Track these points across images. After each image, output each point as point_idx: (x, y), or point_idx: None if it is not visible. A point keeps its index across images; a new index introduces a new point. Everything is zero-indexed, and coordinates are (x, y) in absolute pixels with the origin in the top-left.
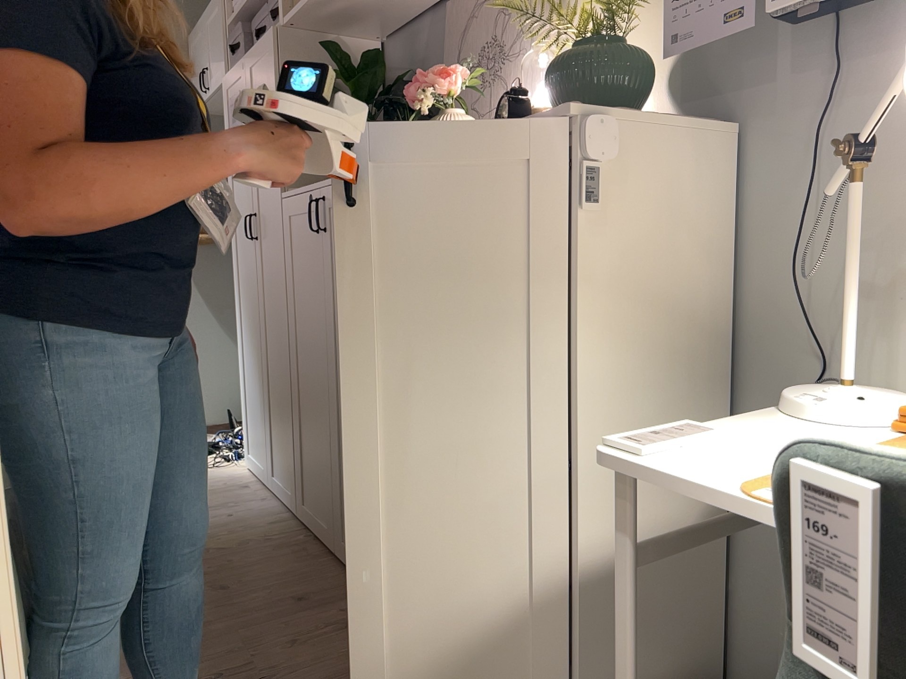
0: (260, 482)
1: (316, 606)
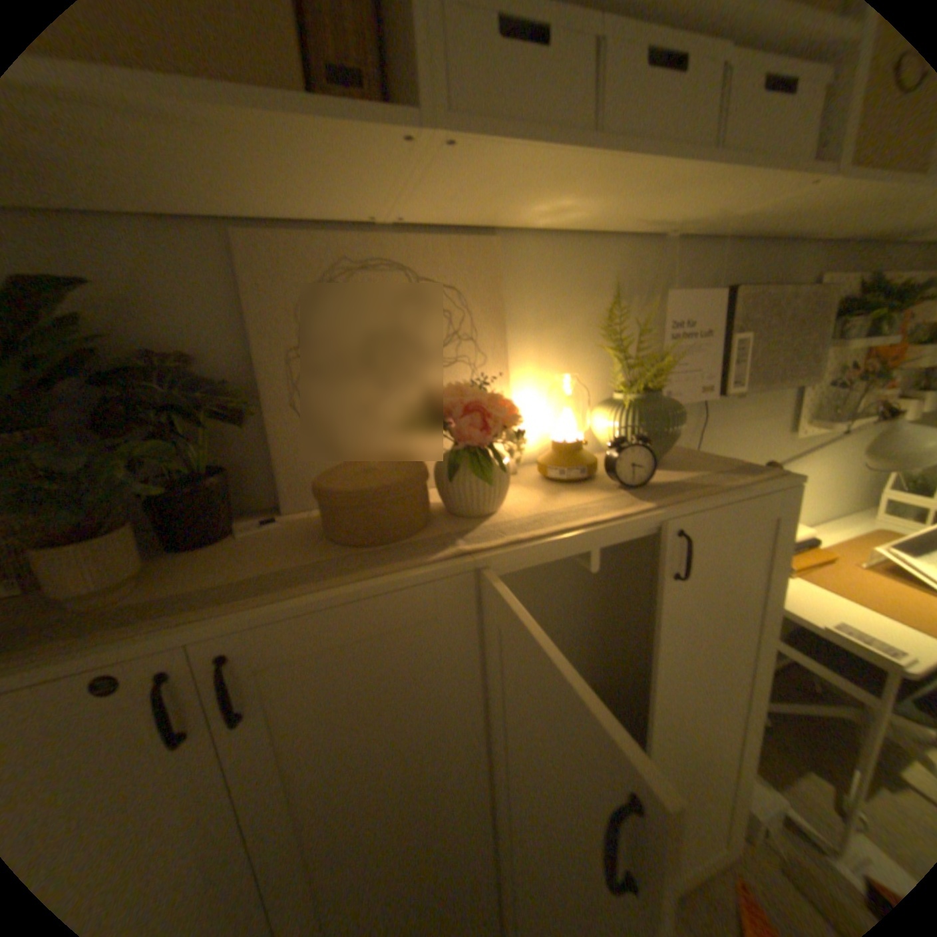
0: None
1: None
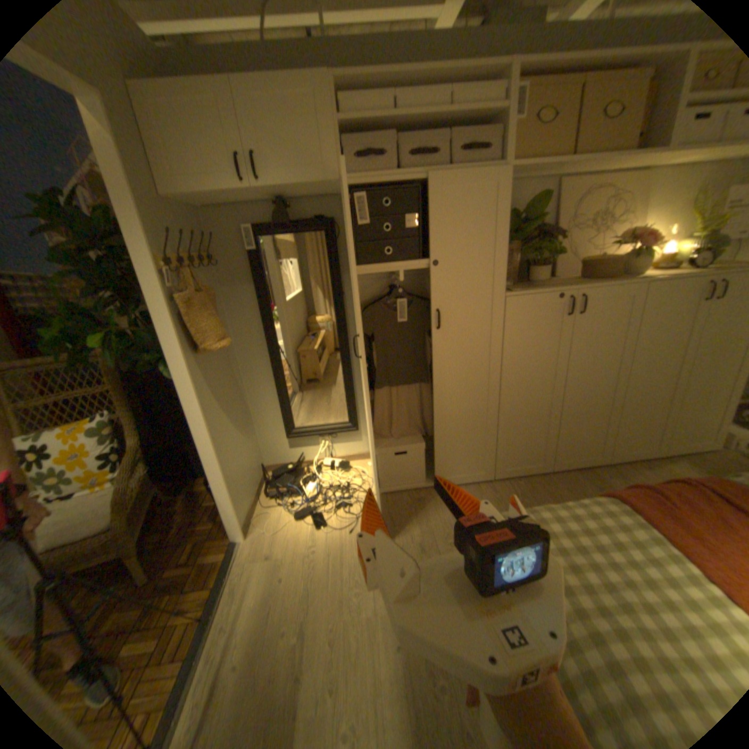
0: (412, 492)
1: (603, 485)
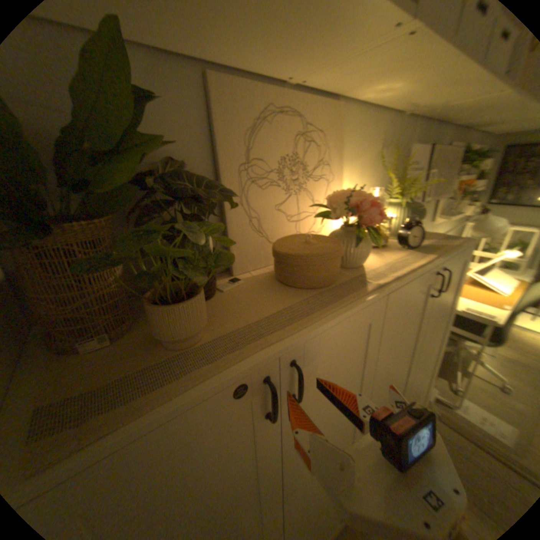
0: None
1: None
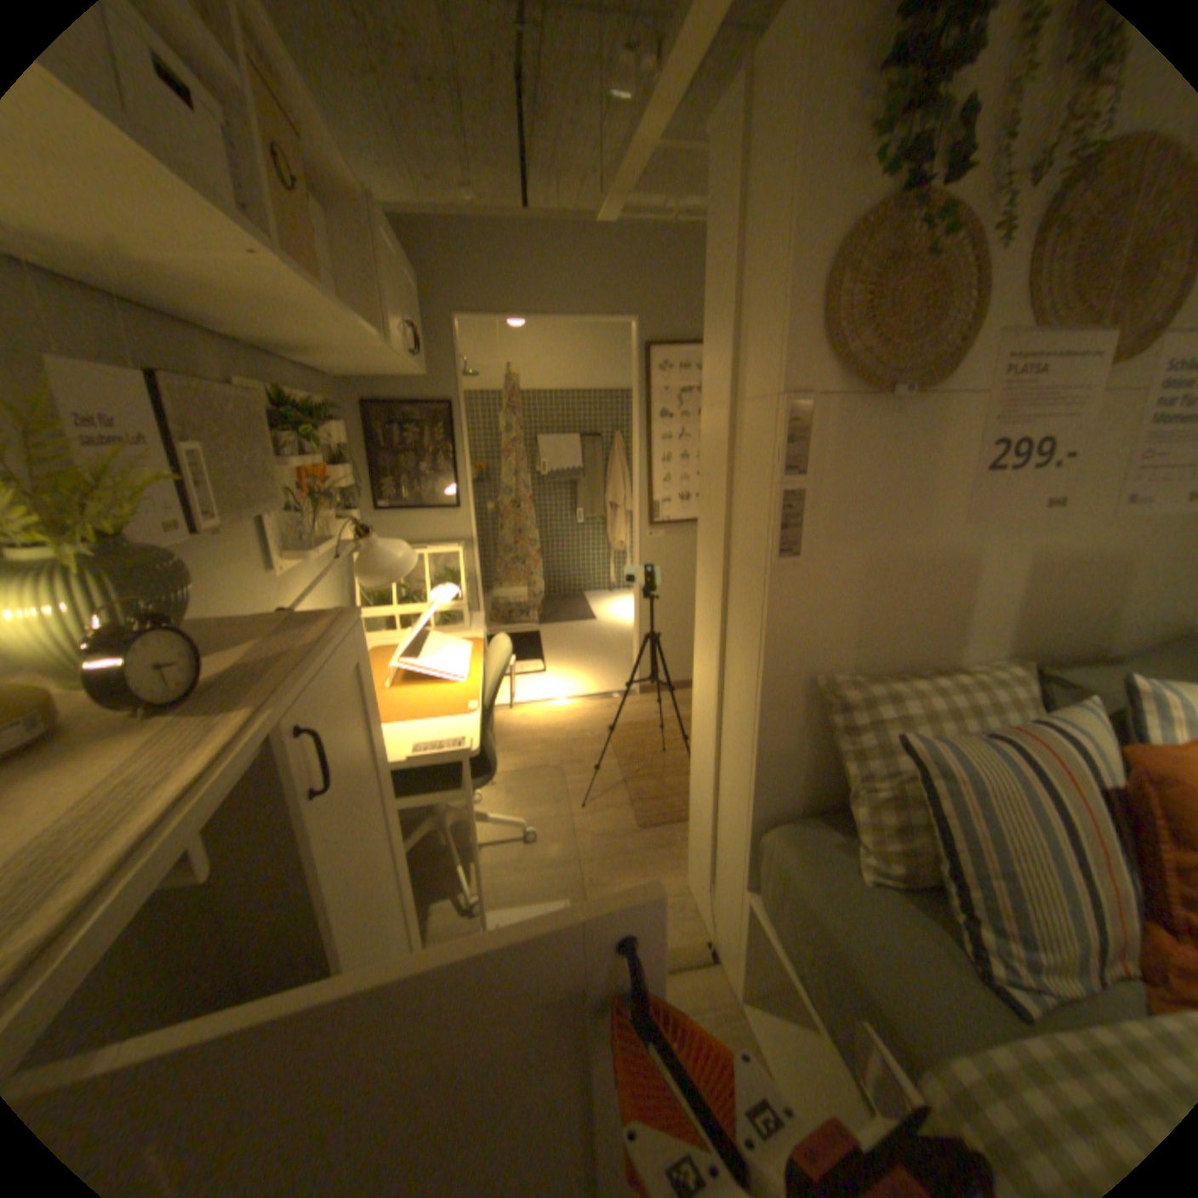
0: None
1: None
